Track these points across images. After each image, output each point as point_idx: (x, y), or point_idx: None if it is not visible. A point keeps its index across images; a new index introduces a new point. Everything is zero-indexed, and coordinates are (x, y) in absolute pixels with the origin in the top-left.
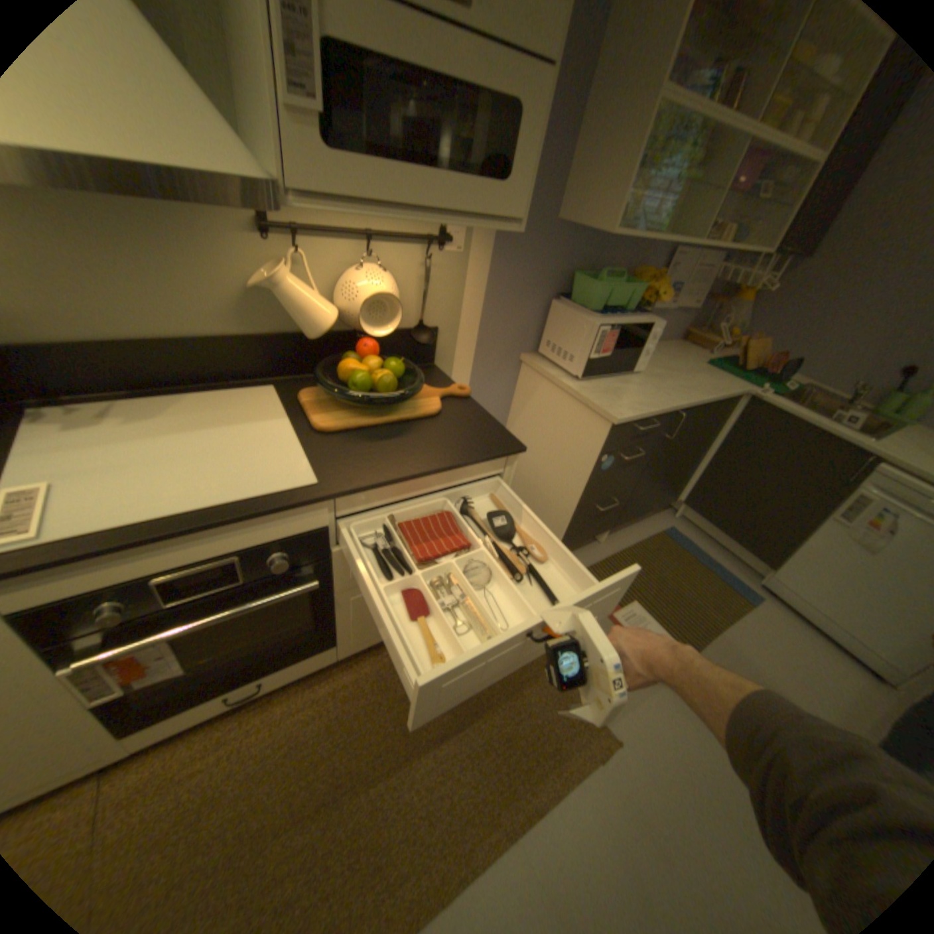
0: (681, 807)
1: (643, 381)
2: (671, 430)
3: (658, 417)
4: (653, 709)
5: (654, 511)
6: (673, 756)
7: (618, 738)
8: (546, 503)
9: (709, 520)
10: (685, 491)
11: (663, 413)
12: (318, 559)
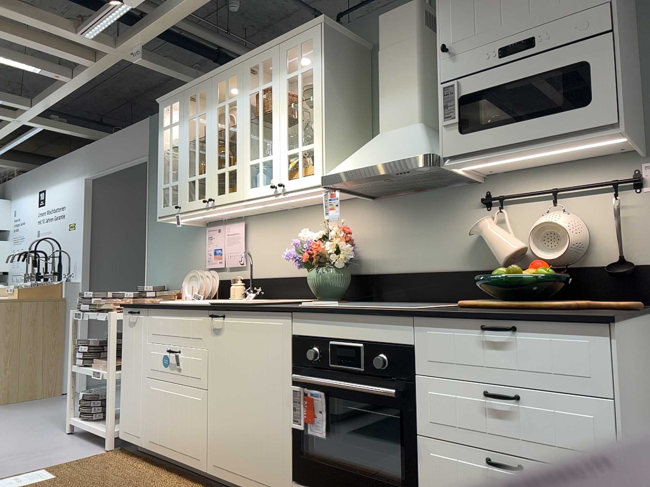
0: None
1: None
2: None
3: None
4: None
5: None
6: None
7: None
8: None
9: None
10: None
11: None
12: (408, 380)
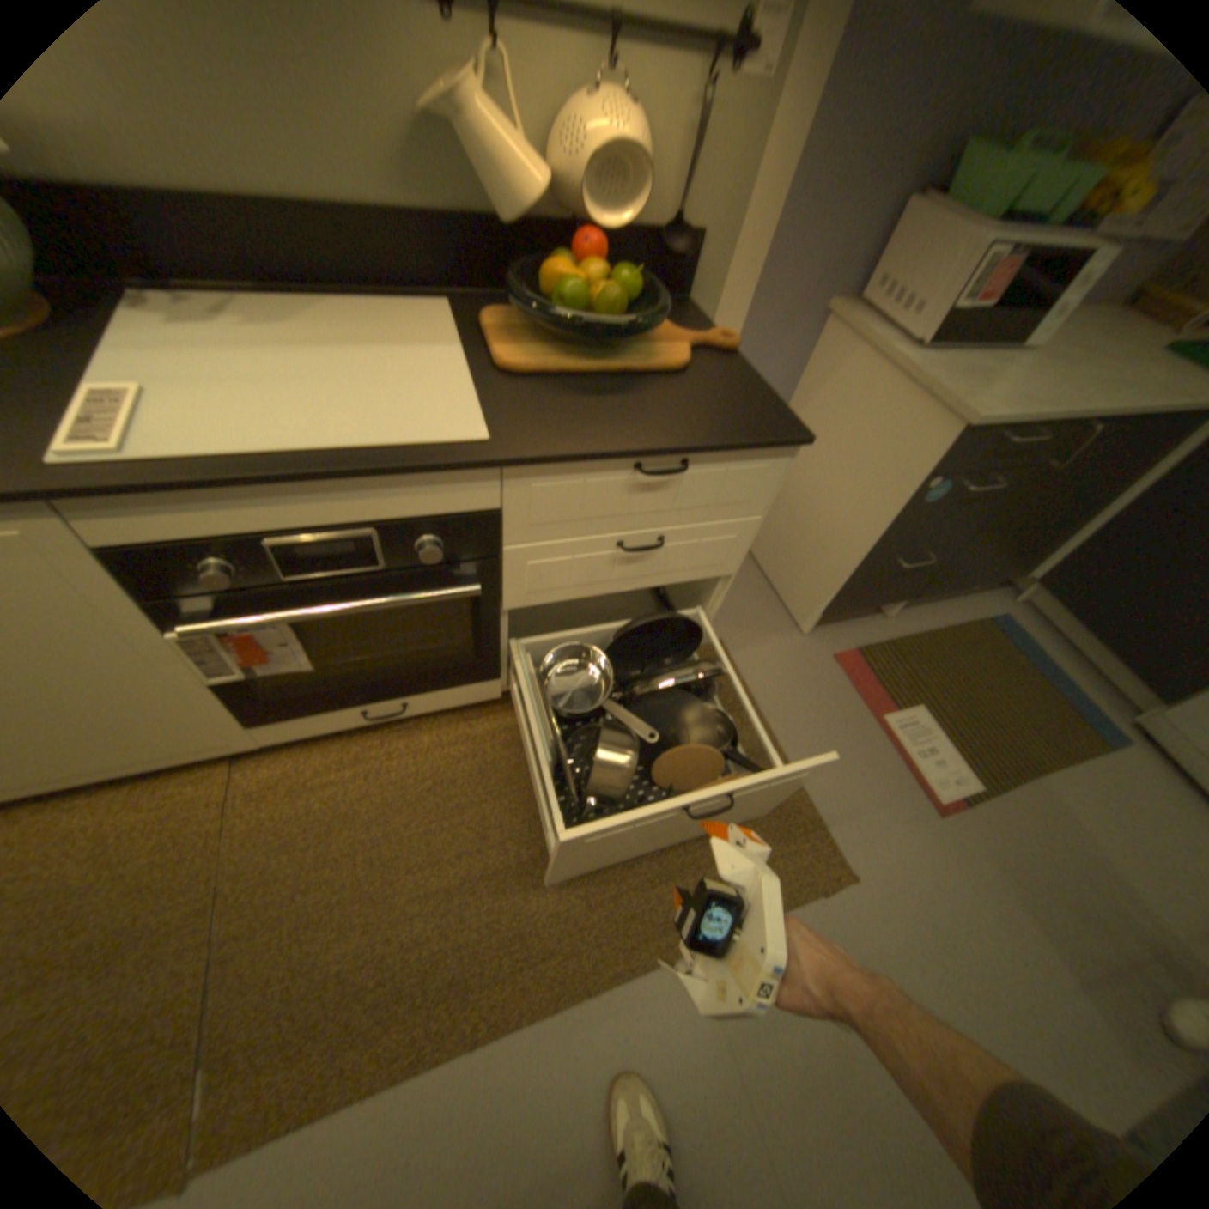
0: (925, 974)
1: (1038, 362)
2: (1065, 454)
3: (1050, 425)
4: (915, 848)
5: (986, 584)
6: (929, 912)
7: (856, 871)
8: (821, 544)
9: (1075, 614)
10: (1047, 563)
11: (1062, 419)
12: (484, 555)
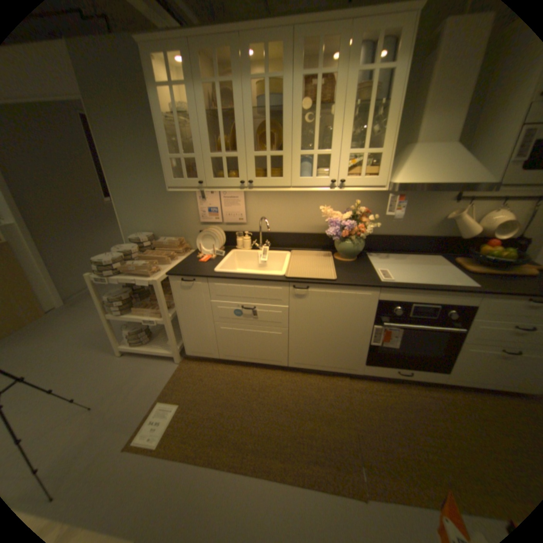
0: None
1: None
2: None
3: None
4: None
5: None
6: None
7: None
8: None
9: None
10: None
11: None
12: (467, 322)
